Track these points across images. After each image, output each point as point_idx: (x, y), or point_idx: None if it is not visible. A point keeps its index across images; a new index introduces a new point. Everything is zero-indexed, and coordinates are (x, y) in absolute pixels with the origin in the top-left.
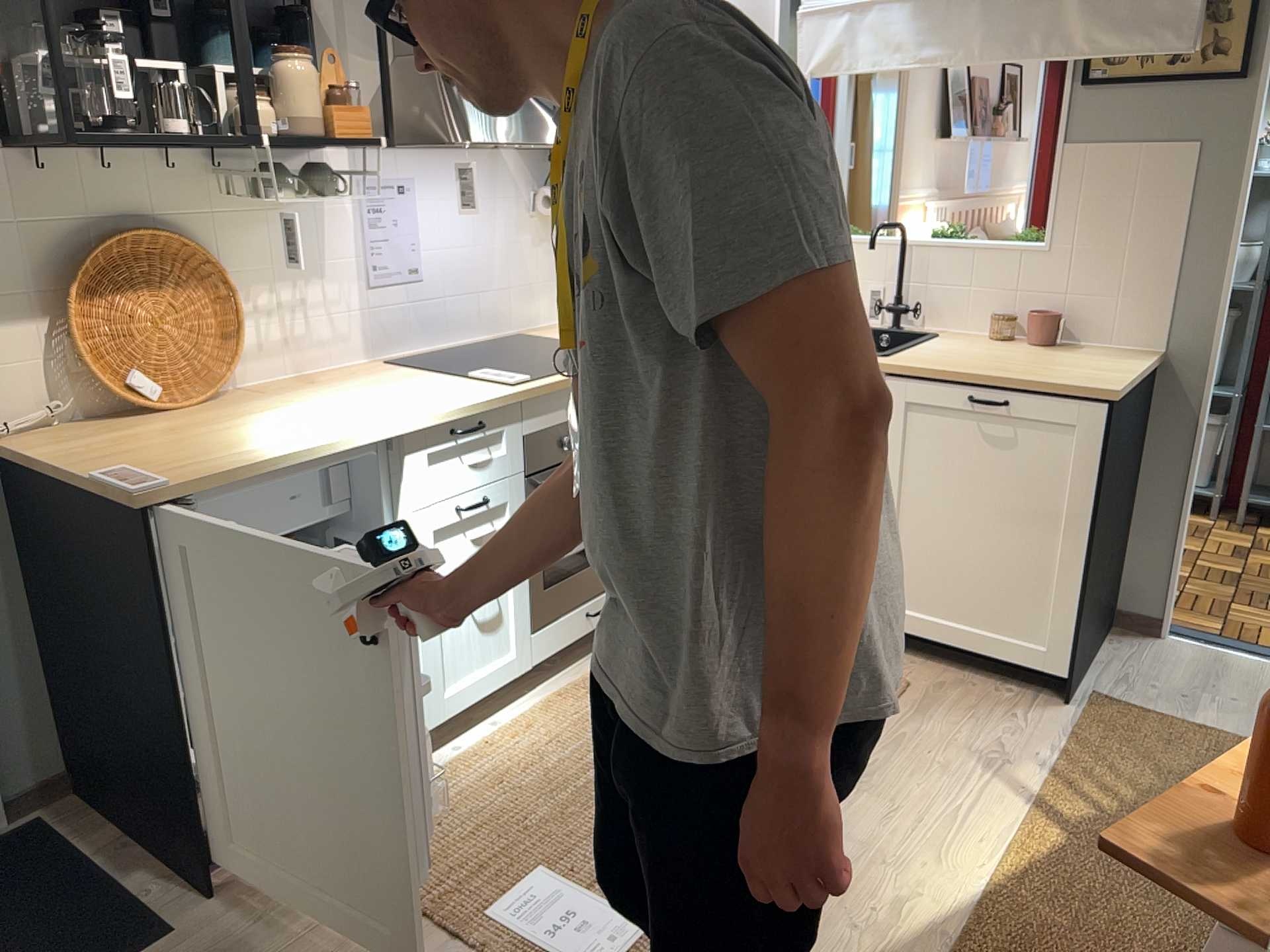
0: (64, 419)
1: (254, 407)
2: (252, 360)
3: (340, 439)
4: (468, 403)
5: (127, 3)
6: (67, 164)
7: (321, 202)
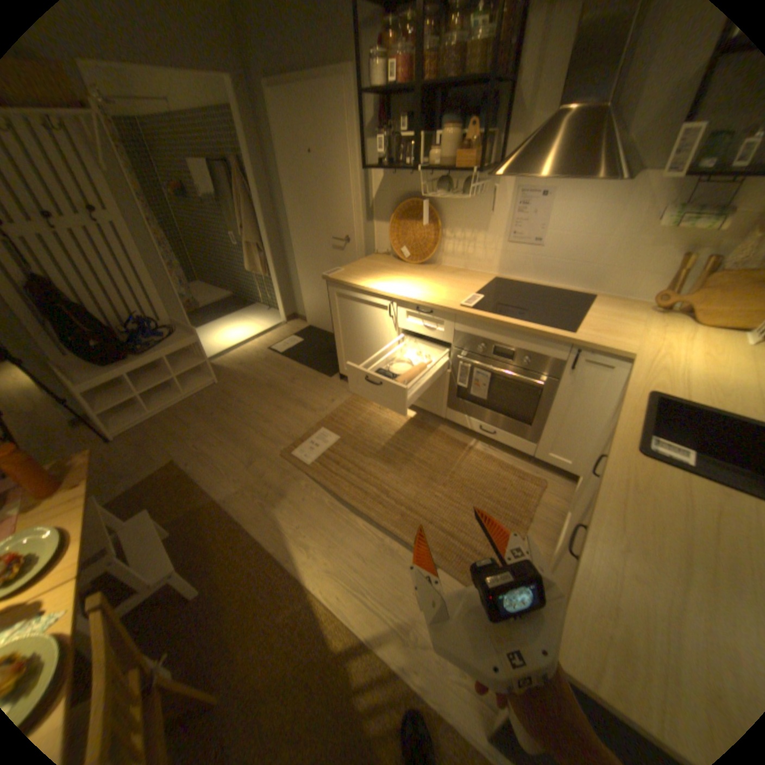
0: (391, 254)
1: (415, 271)
2: (448, 256)
3: (372, 288)
4: (425, 301)
5: (431, 104)
6: (403, 172)
7: (493, 195)
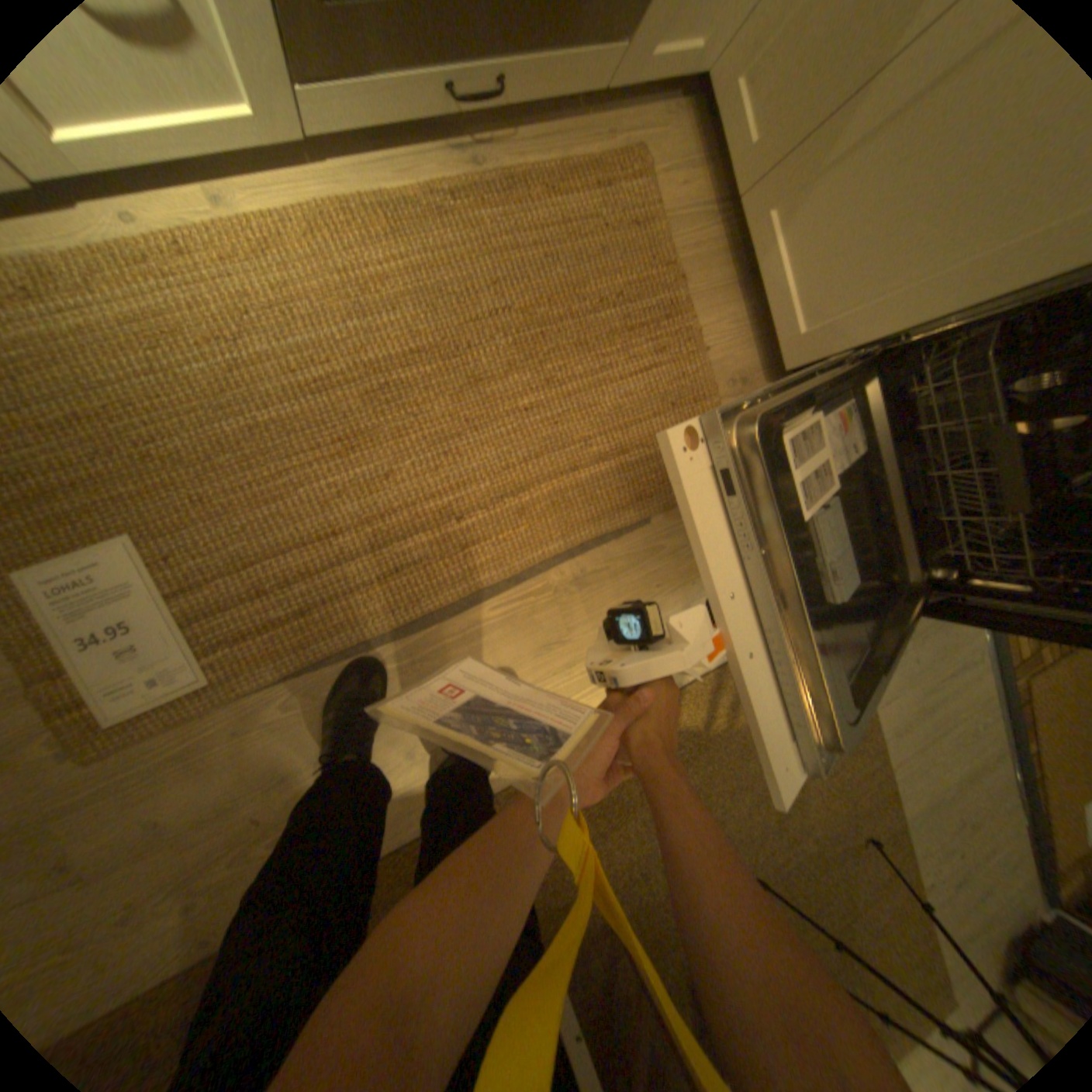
0: None
1: None
2: None
3: None
4: None
5: None
6: None
7: None
